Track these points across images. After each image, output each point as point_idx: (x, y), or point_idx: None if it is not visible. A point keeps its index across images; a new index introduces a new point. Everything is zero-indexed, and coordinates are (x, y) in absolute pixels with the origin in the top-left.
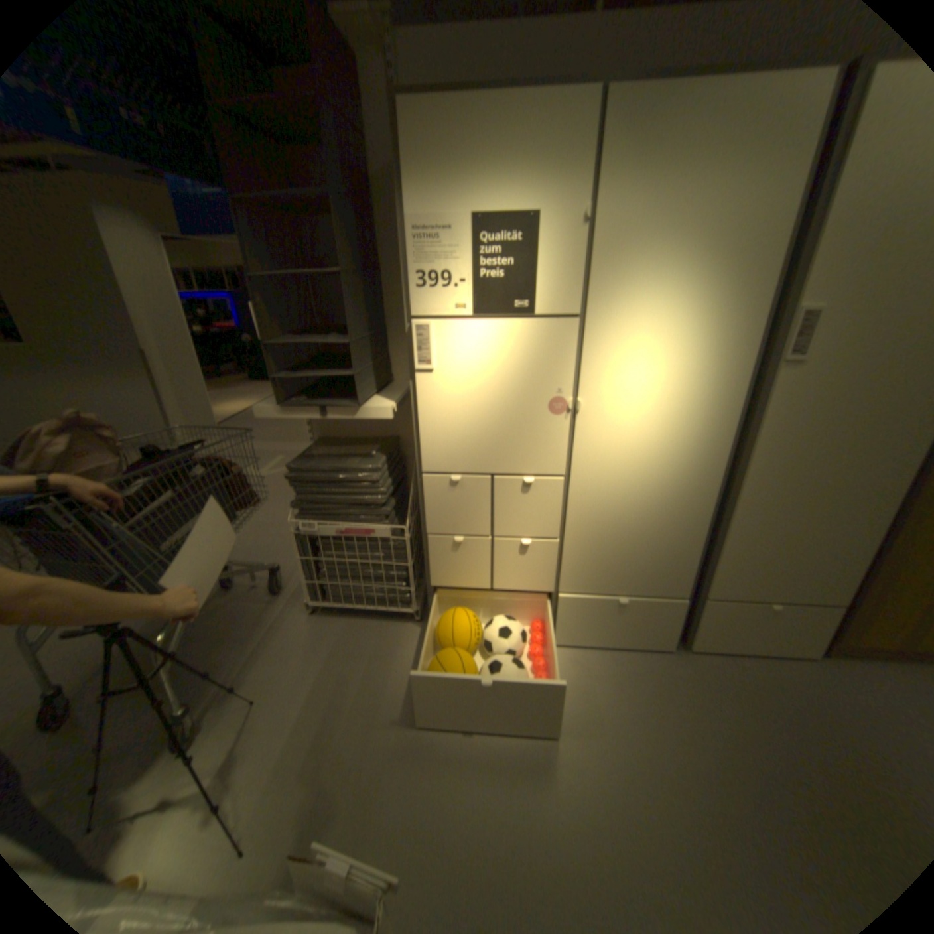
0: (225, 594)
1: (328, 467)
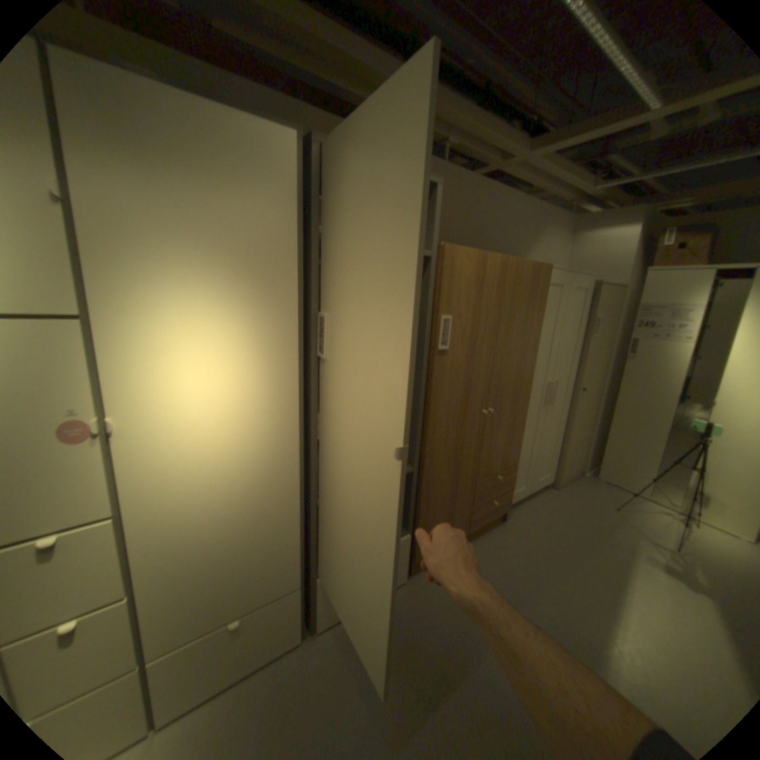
0: None
1: None
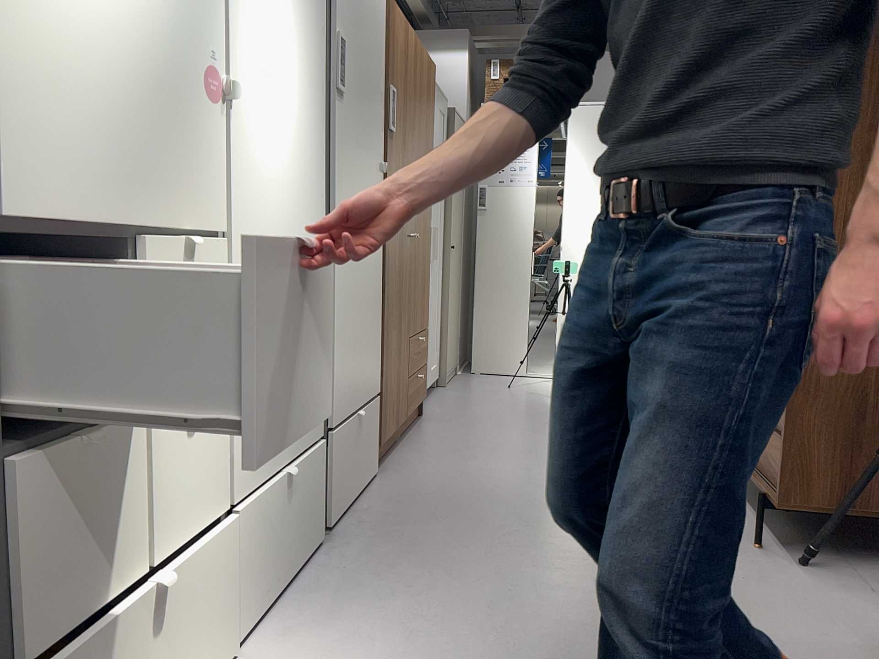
0: None
1: None
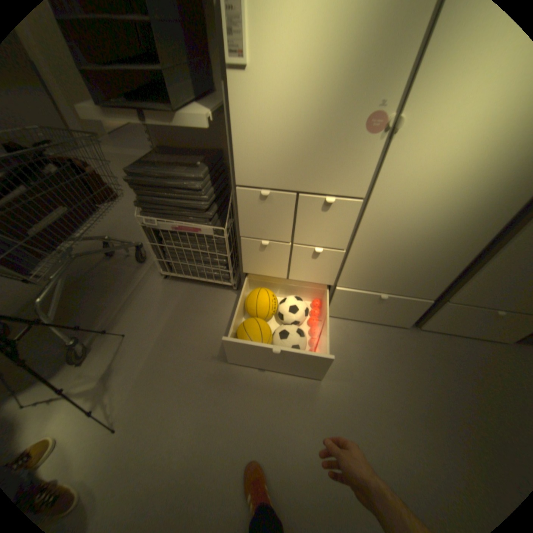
0: (110, 259)
1: (159, 173)
